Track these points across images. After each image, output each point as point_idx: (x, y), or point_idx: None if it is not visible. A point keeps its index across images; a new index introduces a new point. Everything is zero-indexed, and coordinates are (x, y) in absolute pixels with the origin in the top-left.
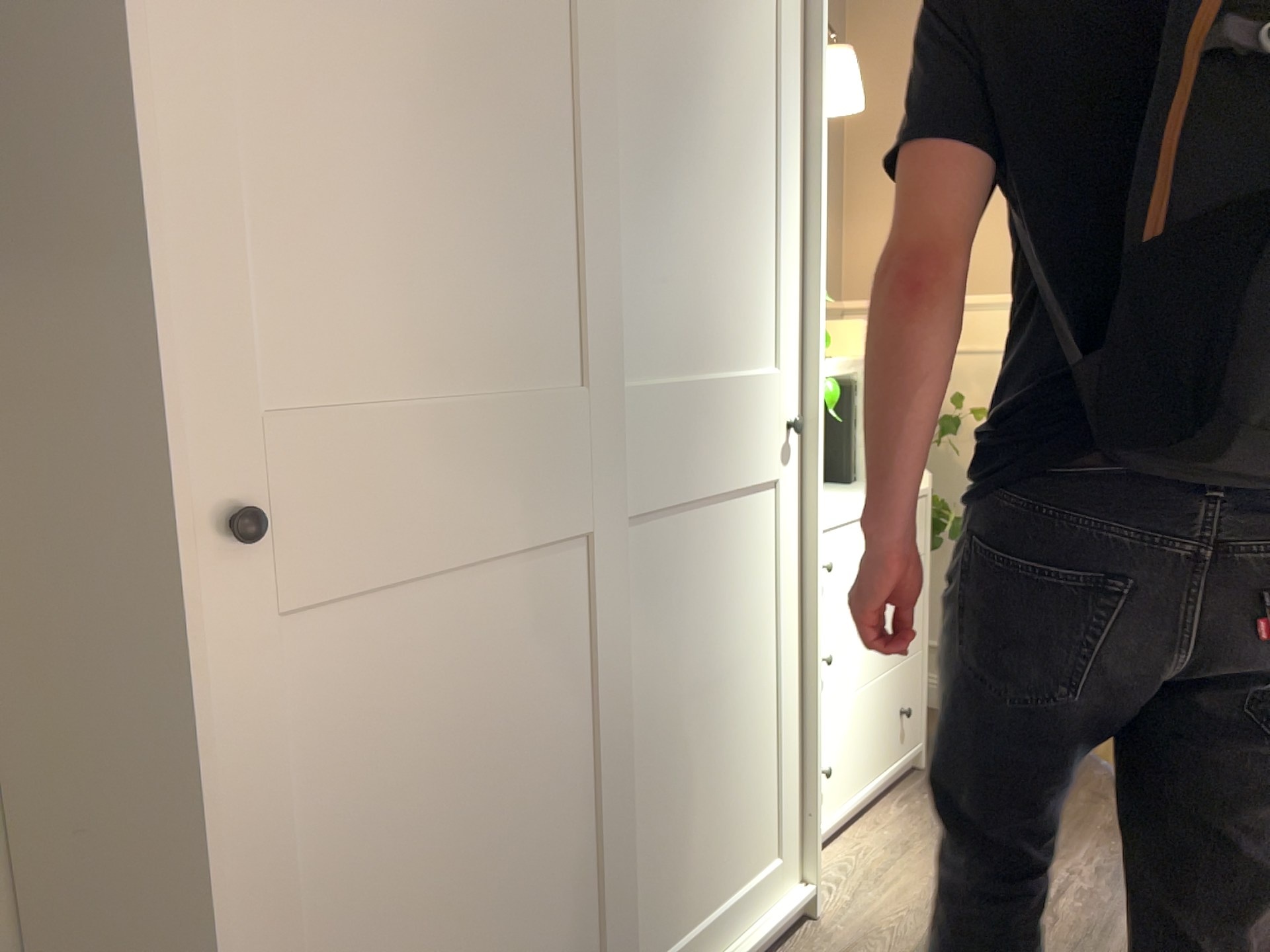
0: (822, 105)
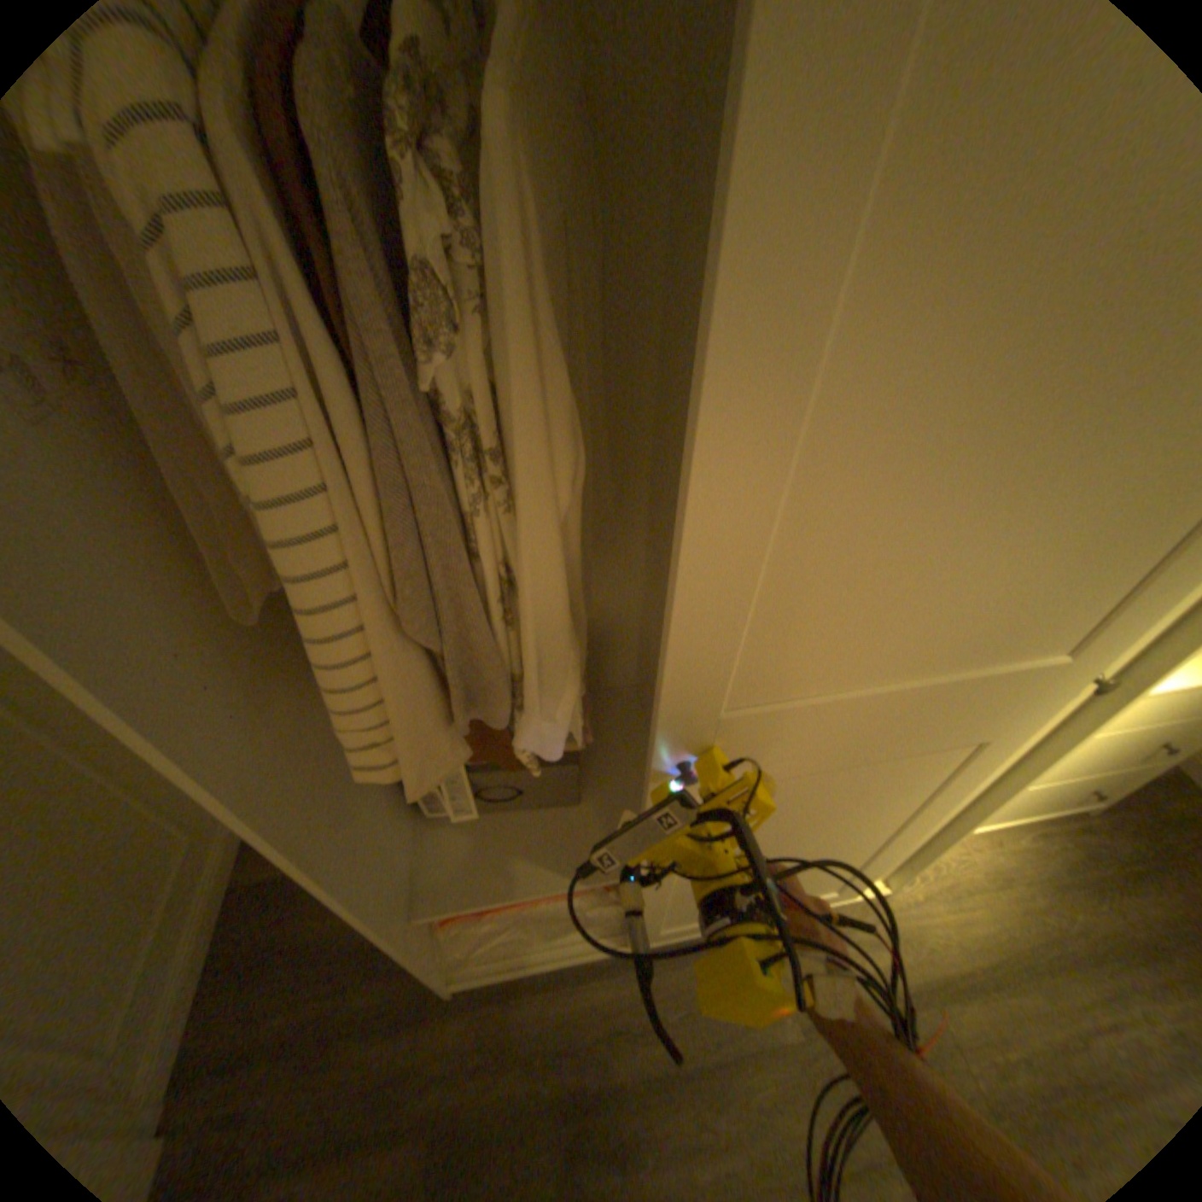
0: None
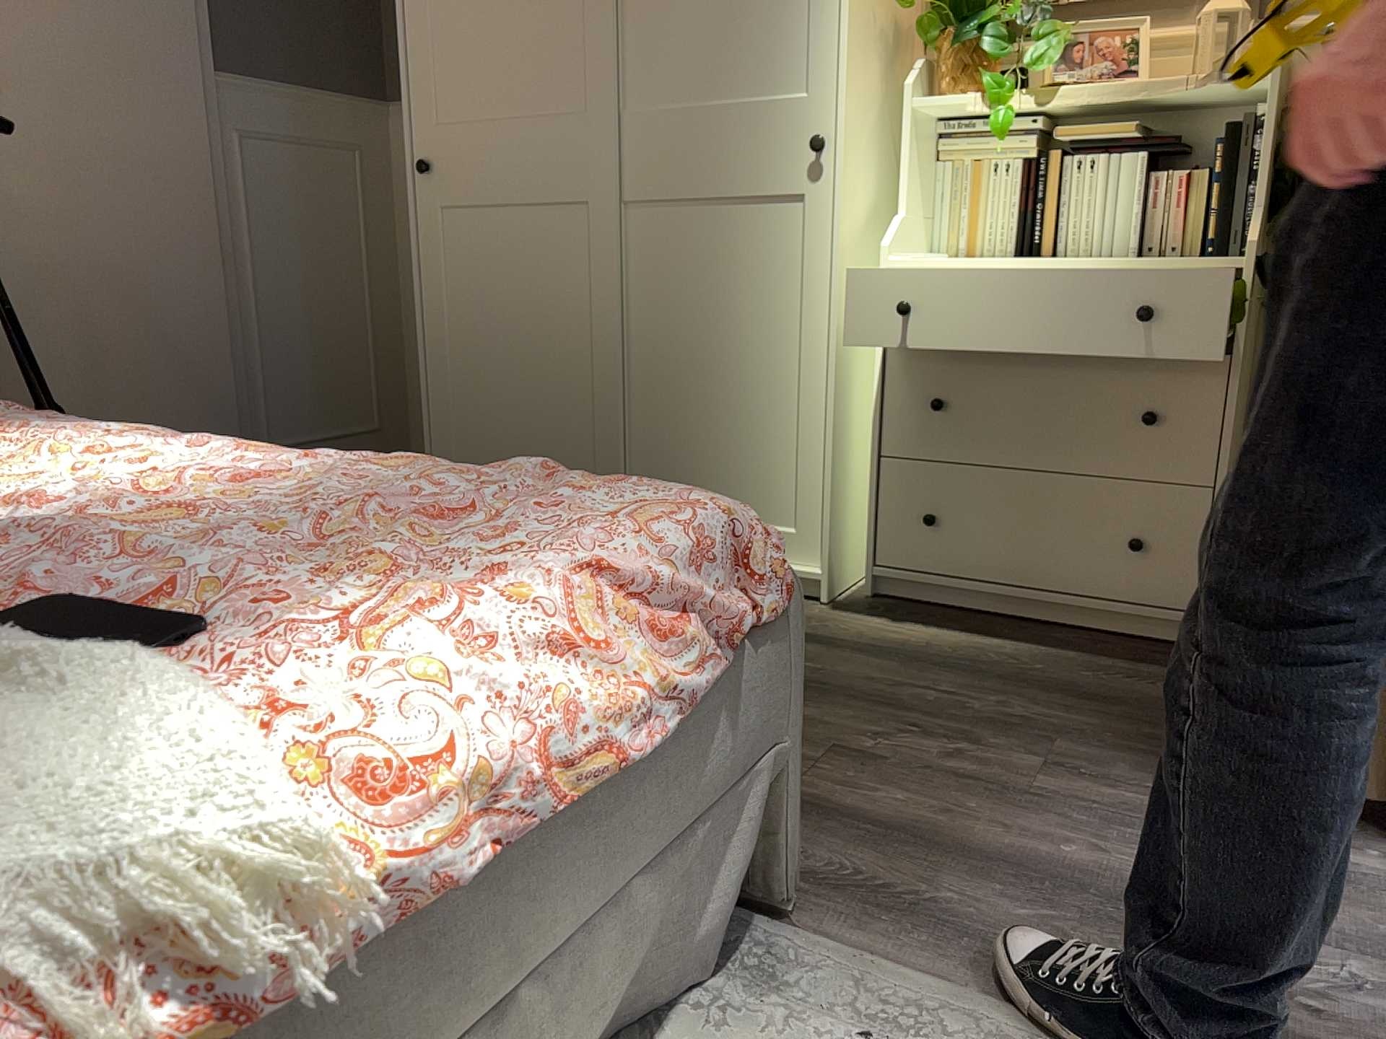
0: None
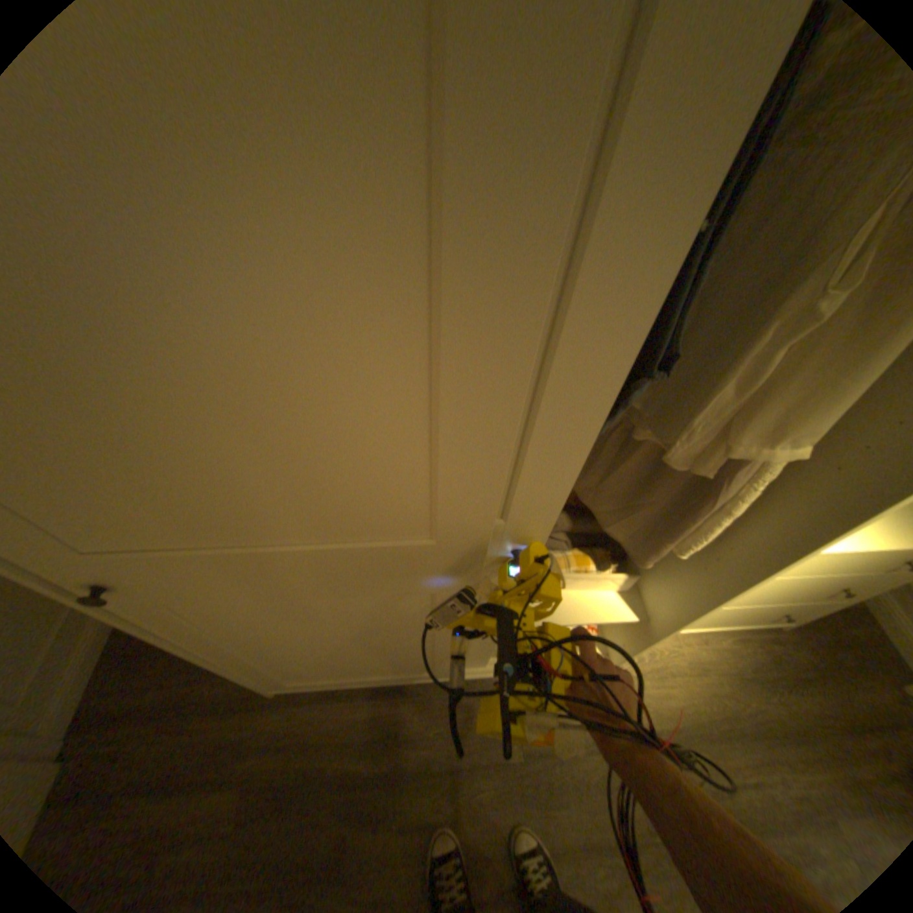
0: None
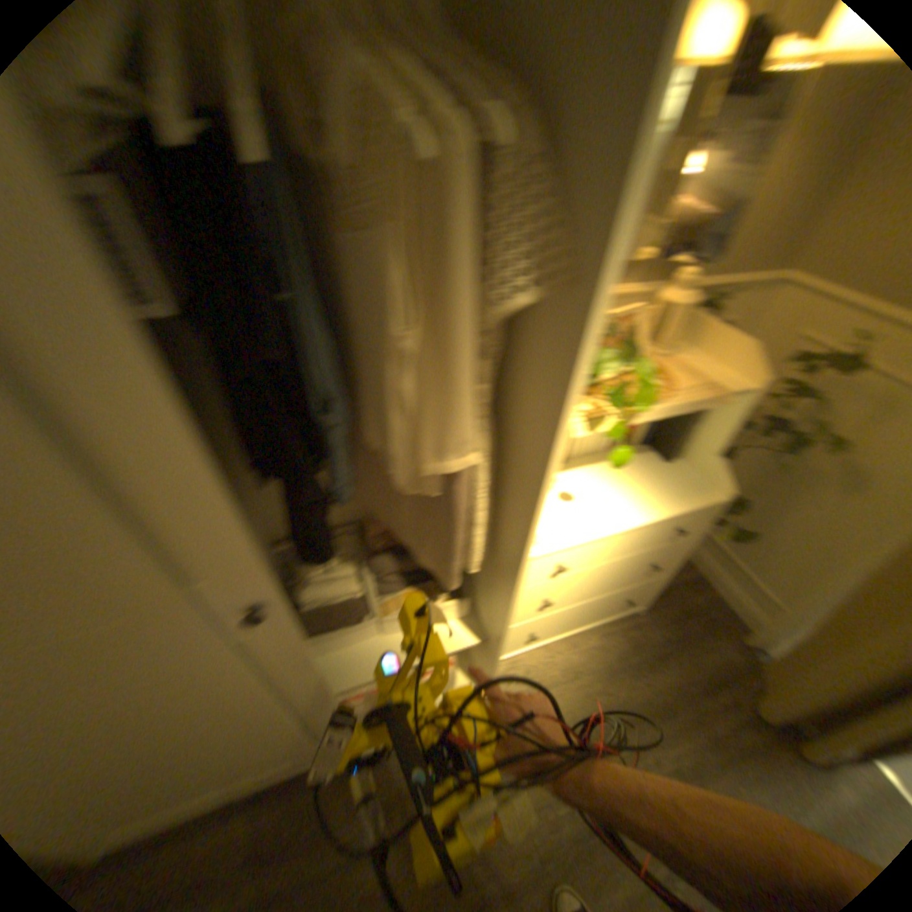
0: (628, 207)
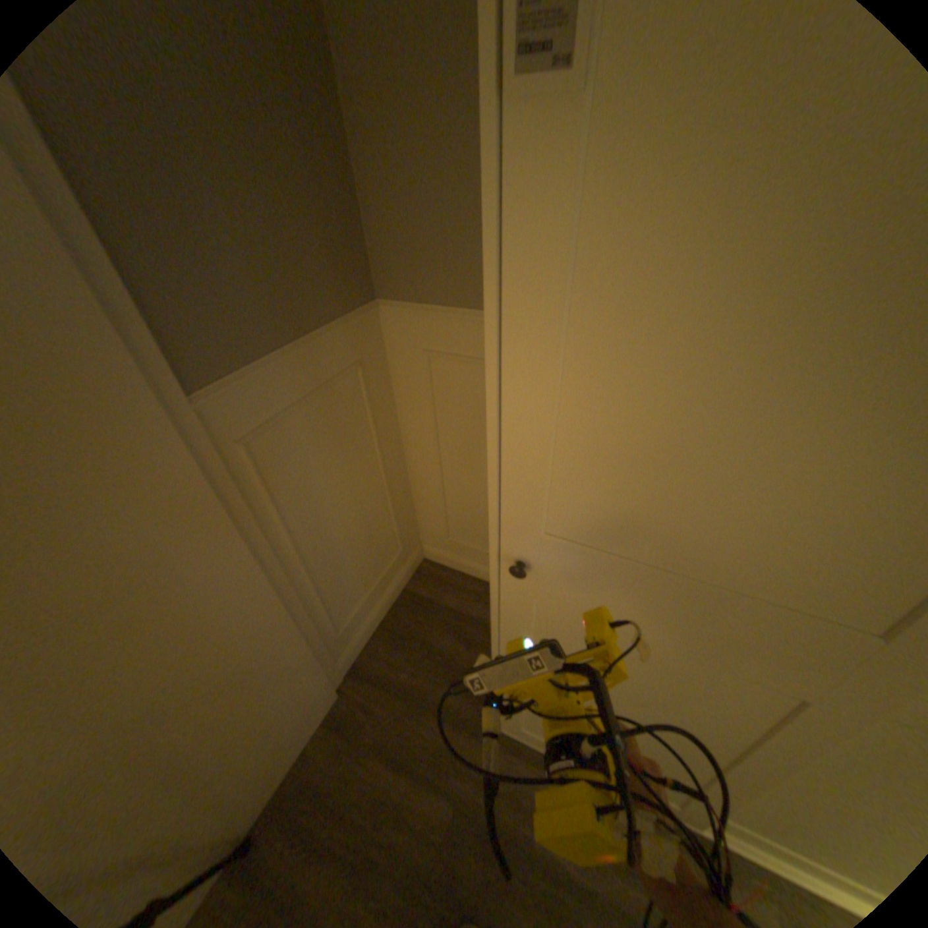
0: None
